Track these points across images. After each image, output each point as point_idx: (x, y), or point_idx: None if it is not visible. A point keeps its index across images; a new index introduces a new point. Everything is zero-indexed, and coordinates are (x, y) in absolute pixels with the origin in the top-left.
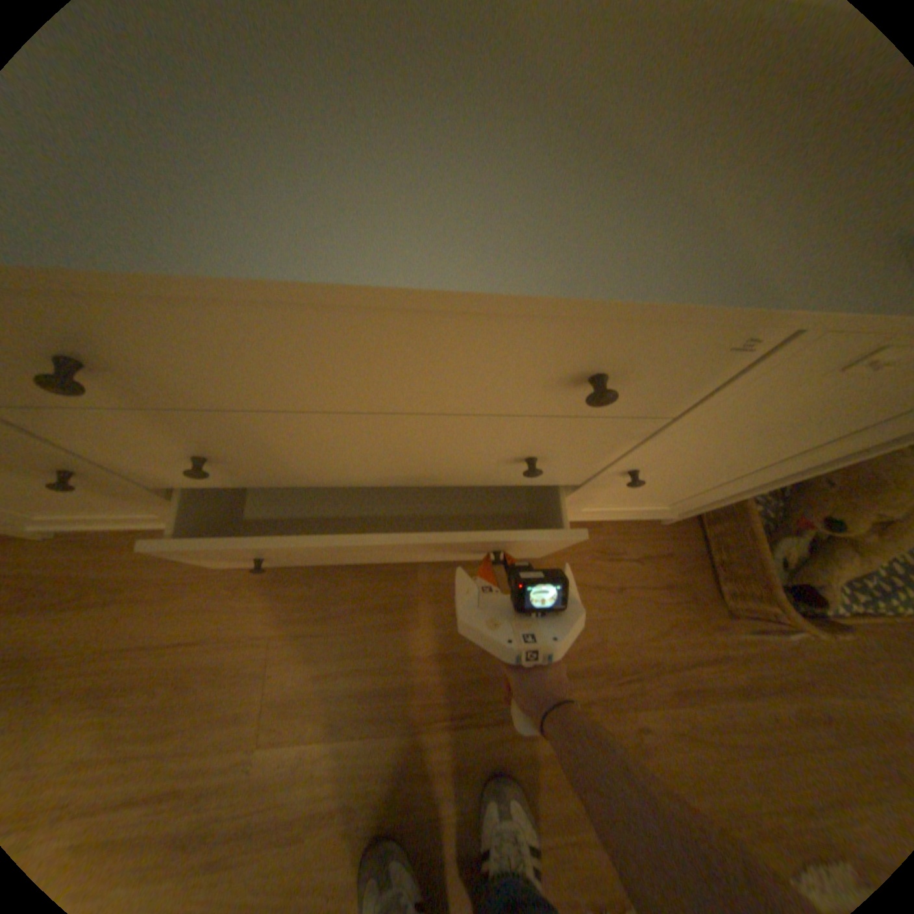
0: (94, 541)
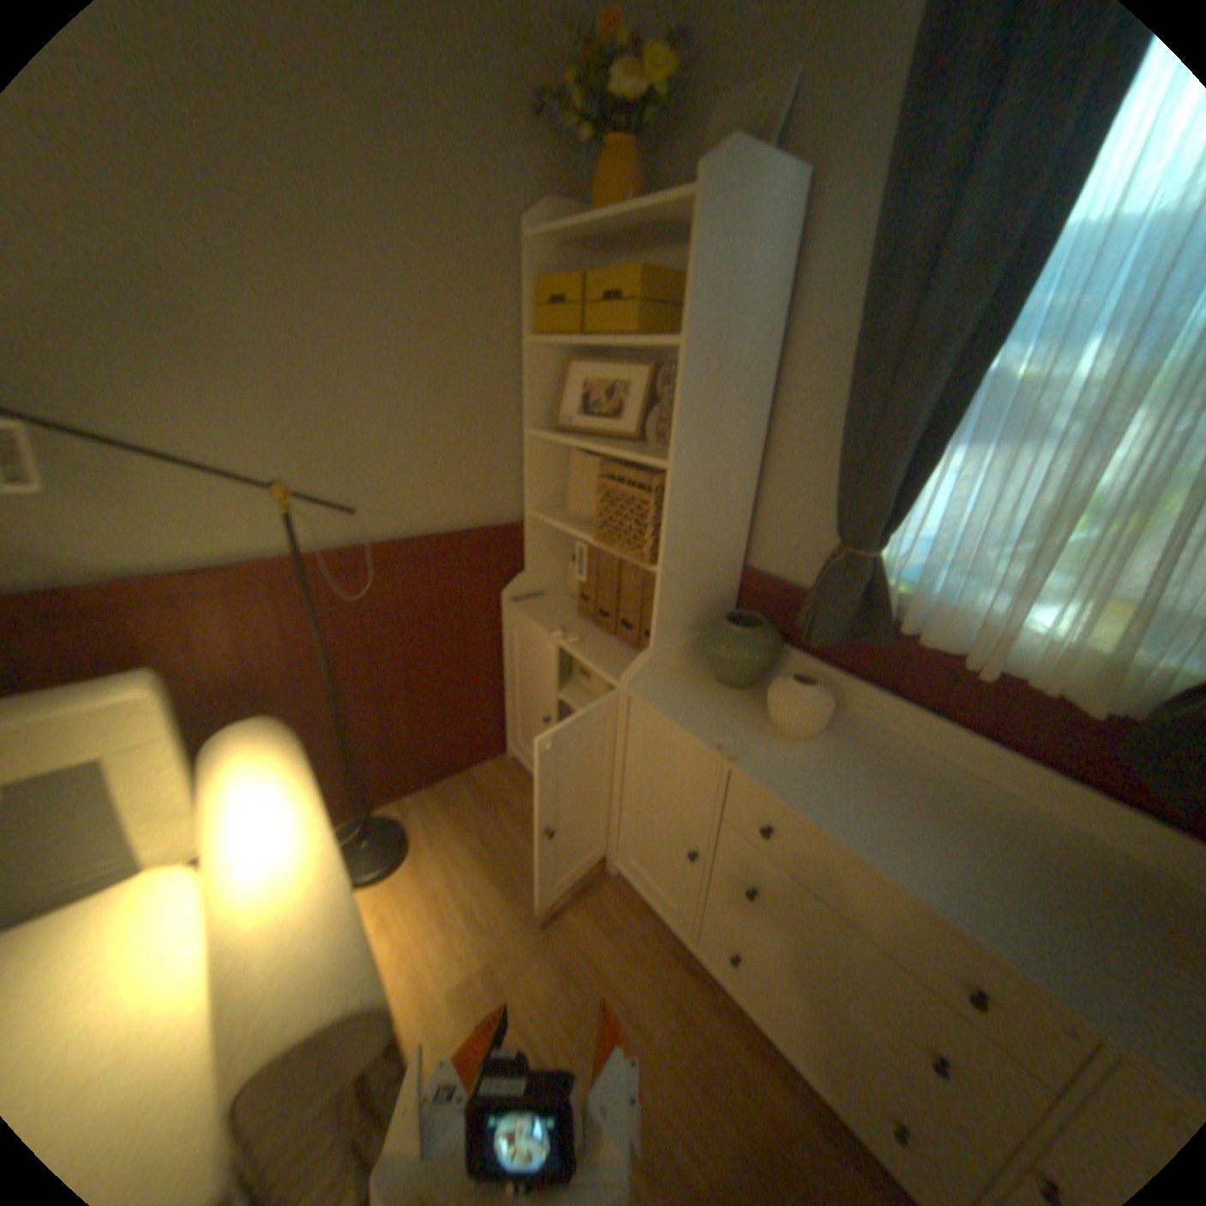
0: (627, 899)
